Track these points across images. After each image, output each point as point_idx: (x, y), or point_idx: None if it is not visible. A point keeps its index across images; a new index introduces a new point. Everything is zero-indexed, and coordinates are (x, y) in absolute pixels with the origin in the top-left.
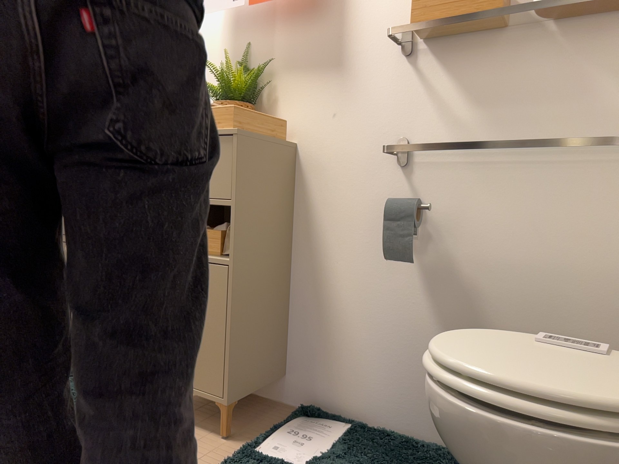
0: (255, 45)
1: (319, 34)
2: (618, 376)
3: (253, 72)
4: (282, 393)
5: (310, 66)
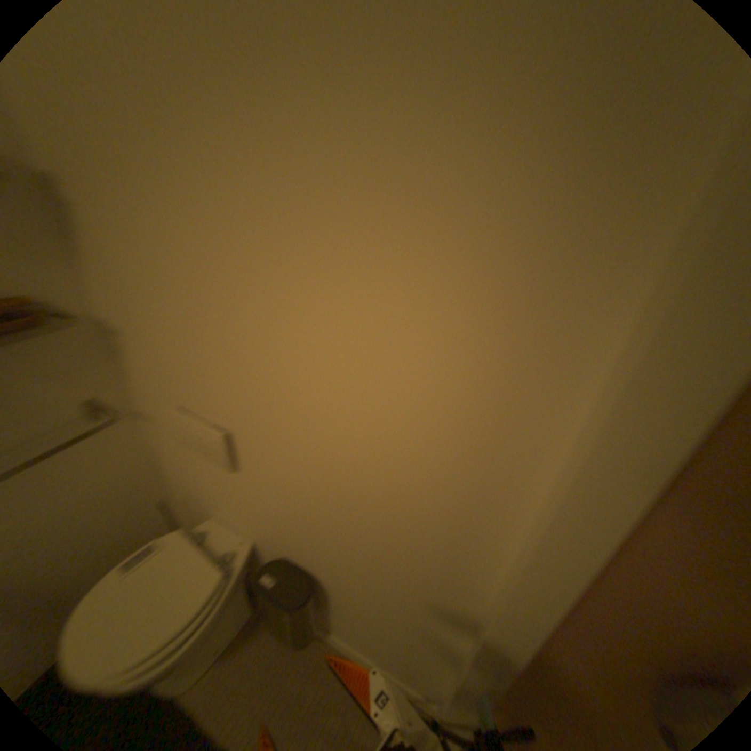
0: None
1: None
2: (182, 567)
3: None
4: None
5: None
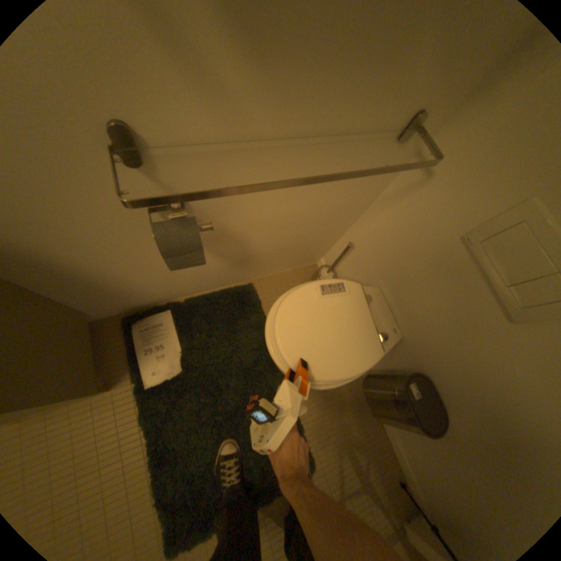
0: None
1: None
2: (362, 324)
3: None
4: (91, 318)
5: None
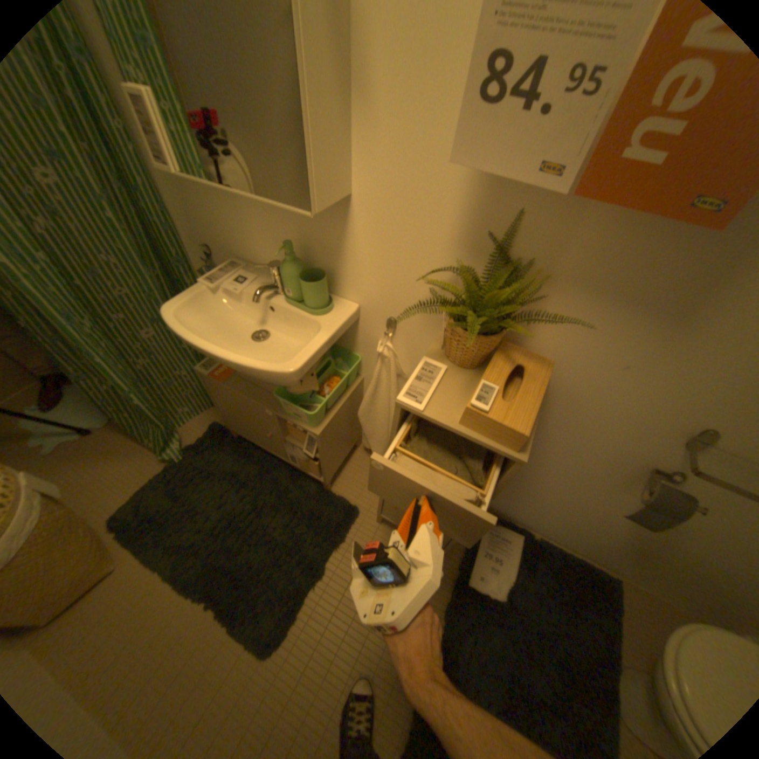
0: (534, 216)
1: (679, 252)
2: None
3: (516, 261)
4: None
5: (628, 294)
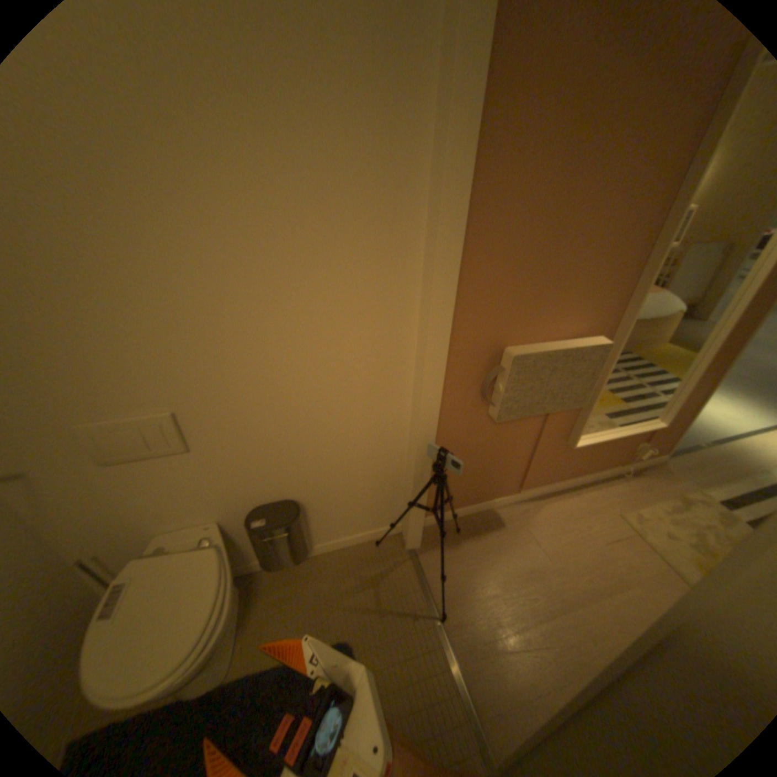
0: None
1: None
2: (172, 567)
3: None
4: None
5: None
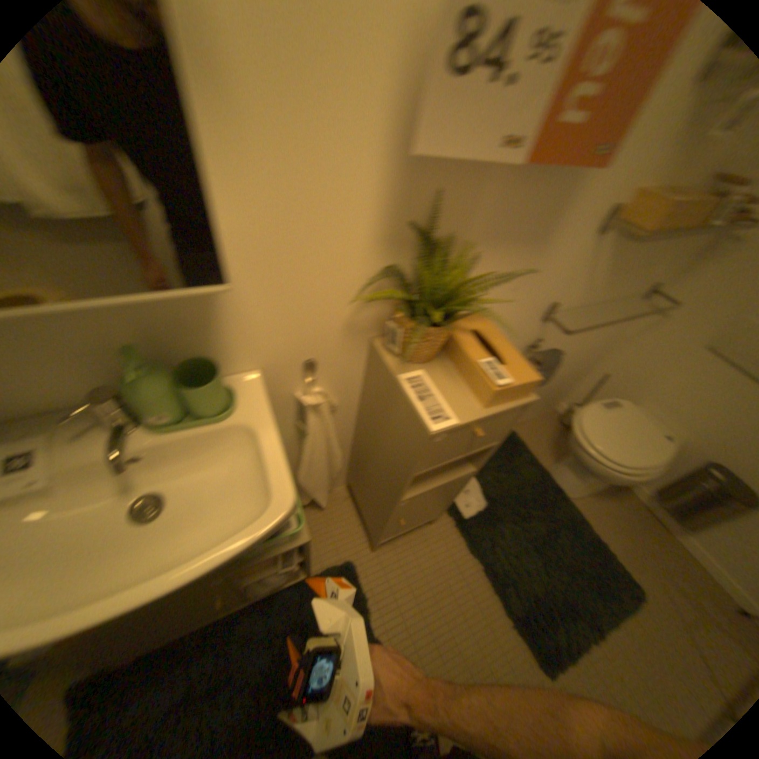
0: (450, 192)
1: (544, 191)
2: (649, 428)
3: (438, 240)
4: None
5: (515, 235)
